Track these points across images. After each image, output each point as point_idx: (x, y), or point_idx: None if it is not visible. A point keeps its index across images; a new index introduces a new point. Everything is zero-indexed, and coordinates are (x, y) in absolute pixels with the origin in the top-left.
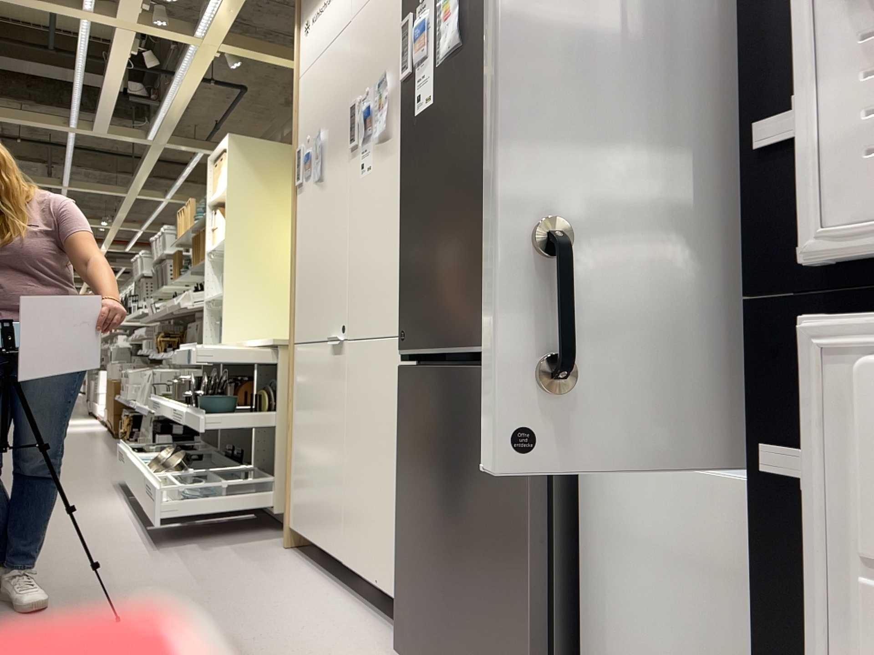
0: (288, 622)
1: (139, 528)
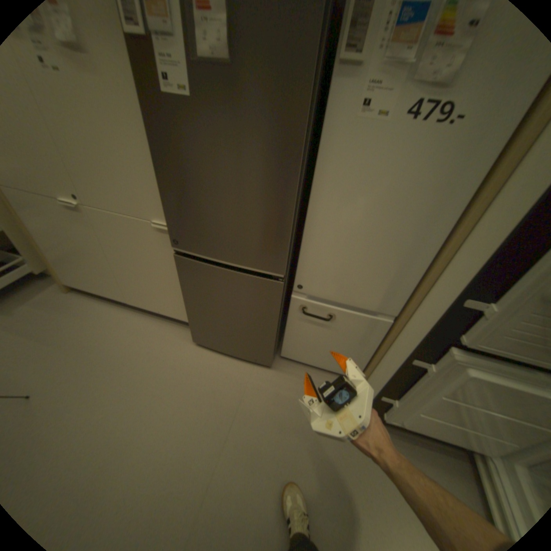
0: (125, 342)
1: None
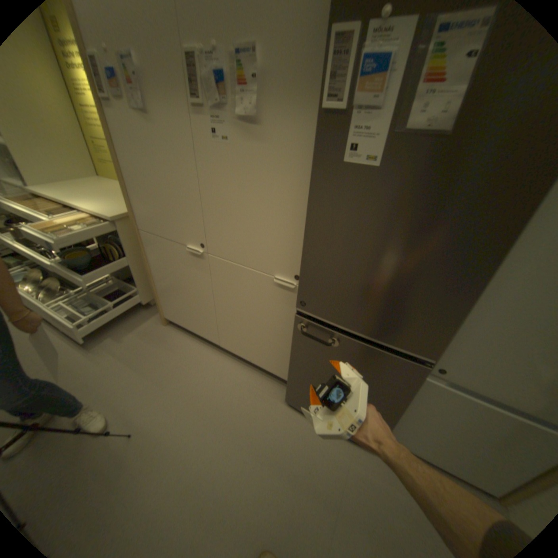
0: (216, 389)
1: (54, 332)
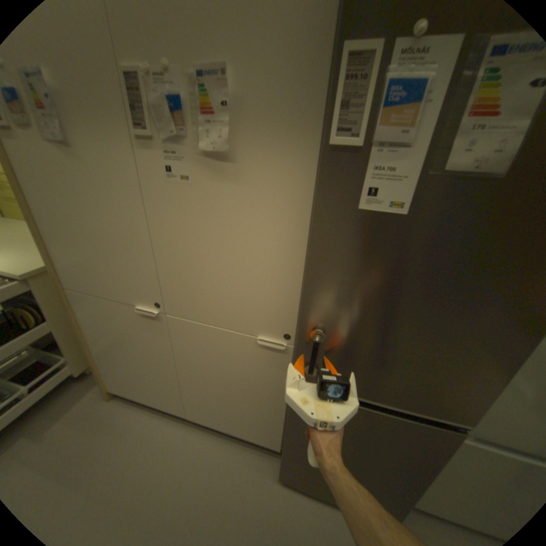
0: (187, 485)
1: None
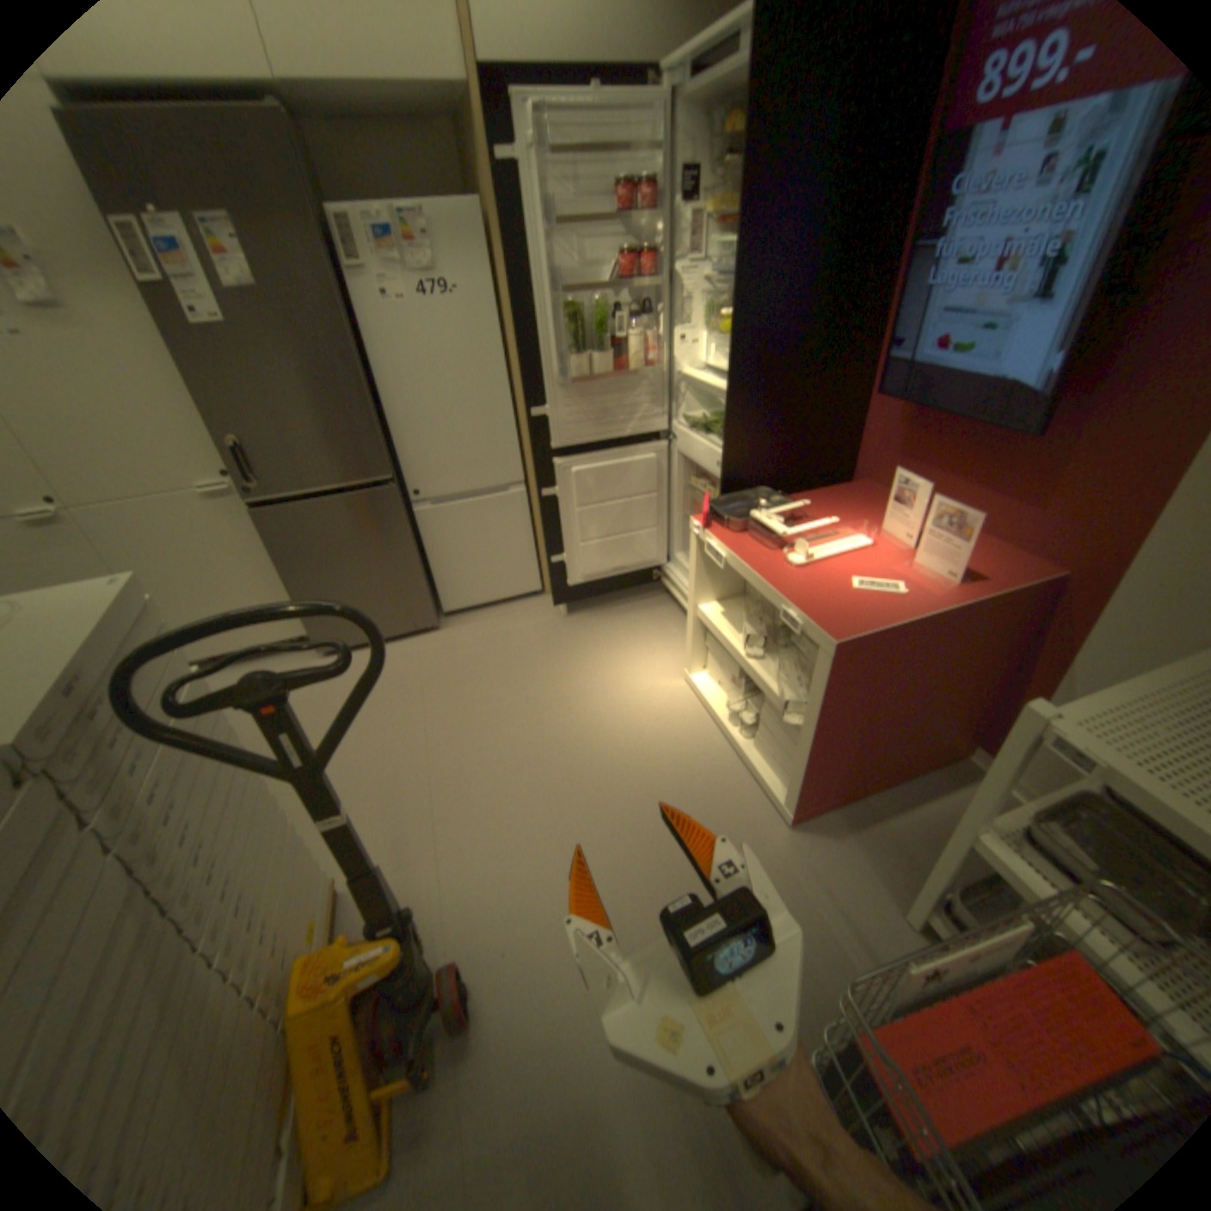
0: None
1: None
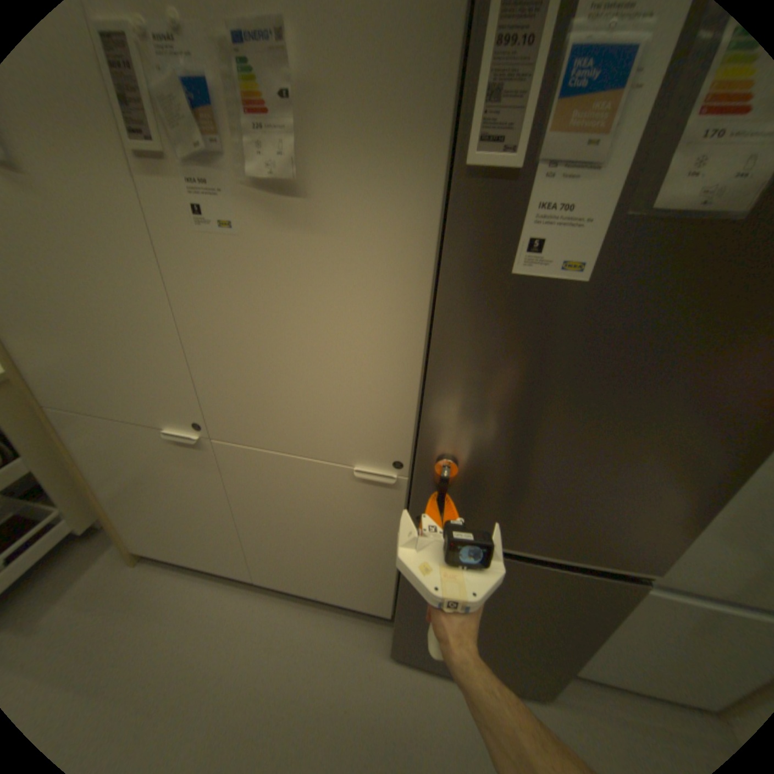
0: (261, 675)
1: None
